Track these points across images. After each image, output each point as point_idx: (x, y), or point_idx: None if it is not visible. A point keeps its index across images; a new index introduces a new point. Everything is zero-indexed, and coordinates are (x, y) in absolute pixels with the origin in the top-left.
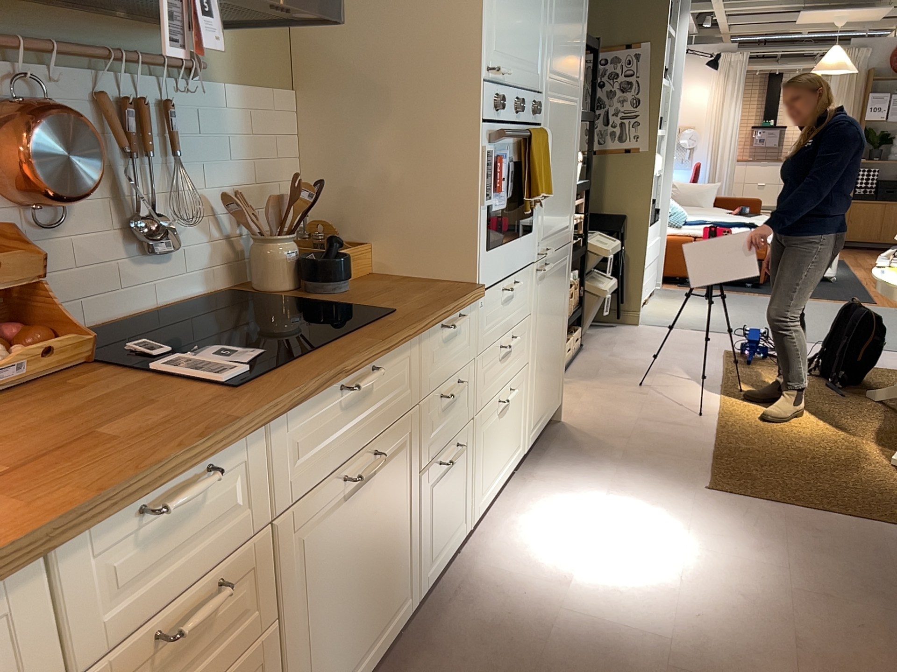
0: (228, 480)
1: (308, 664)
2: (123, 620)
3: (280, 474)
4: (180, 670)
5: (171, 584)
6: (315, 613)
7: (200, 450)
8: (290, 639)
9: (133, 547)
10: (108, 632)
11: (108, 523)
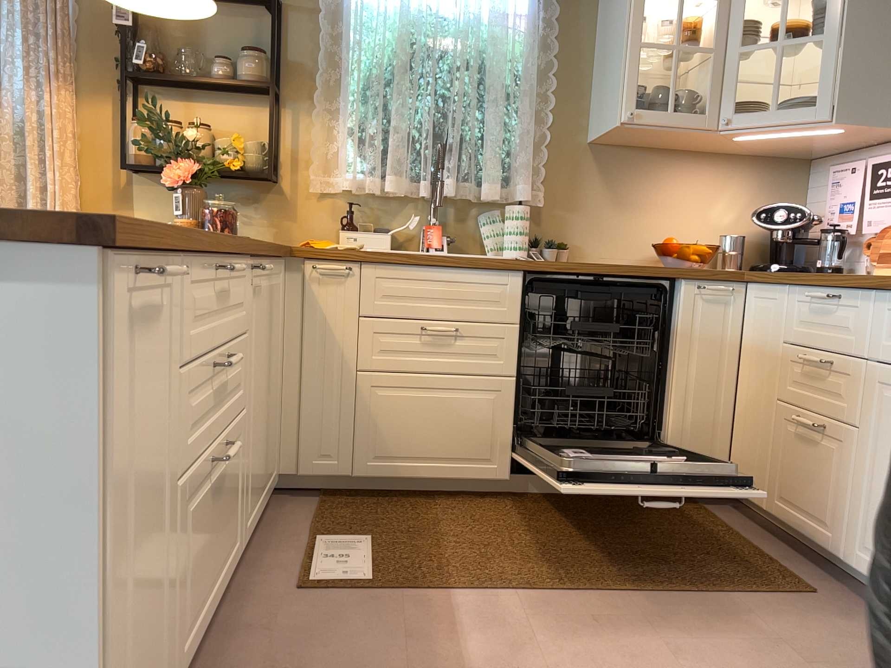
0: (852, 312)
1: (874, 499)
2: (802, 337)
3: (880, 335)
4: (813, 388)
5: (818, 340)
6: (887, 467)
7: (830, 280)
8: (865, 458)
9: (811, 310)
10: (797, 336)
11: (805, 291)
